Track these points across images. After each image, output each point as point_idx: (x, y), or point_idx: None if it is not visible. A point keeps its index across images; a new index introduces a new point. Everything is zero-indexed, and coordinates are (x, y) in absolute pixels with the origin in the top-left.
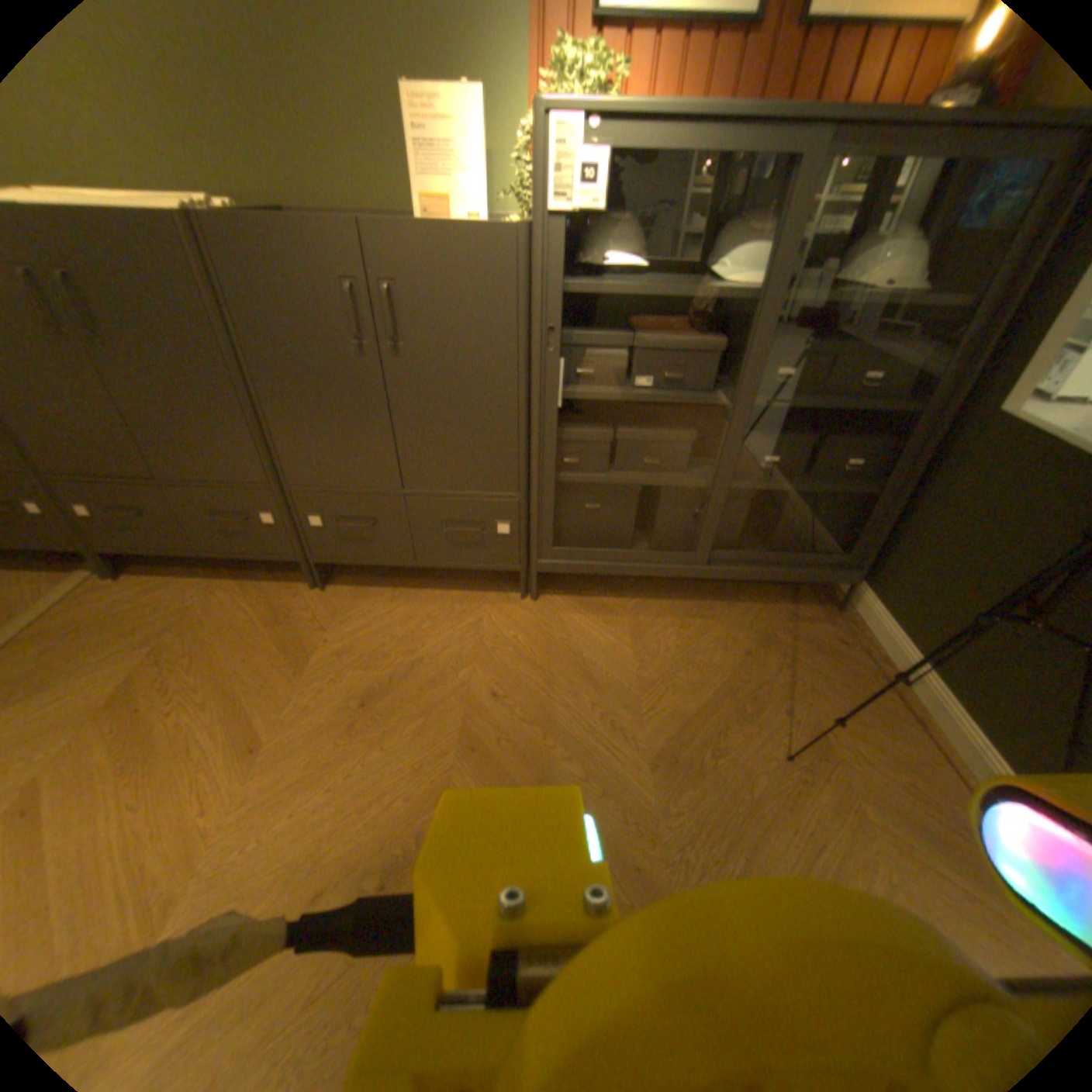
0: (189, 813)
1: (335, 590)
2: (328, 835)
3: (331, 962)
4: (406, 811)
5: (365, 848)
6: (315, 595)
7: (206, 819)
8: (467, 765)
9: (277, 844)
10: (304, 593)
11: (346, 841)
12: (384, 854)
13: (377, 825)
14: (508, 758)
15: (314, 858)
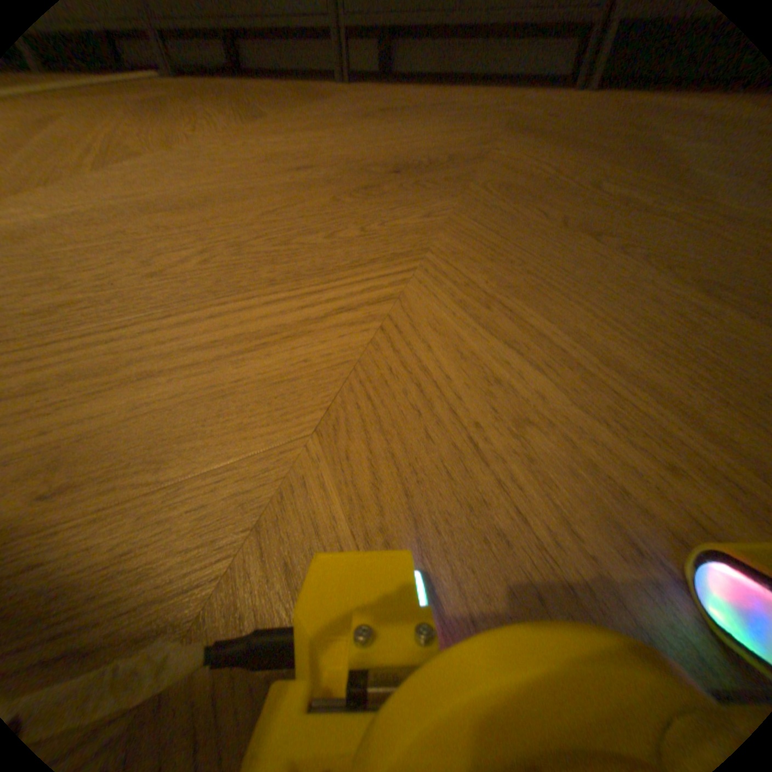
0: (180, 130)
1: (361, 83)
2: (328, 147)
3: (314, 199)
4: (435, 145)
5: (377, 155)
6: (341, 83)
7: (195, 132)
8: (524, 134)
9: (265, 146)
10: (330, 83)
11: (352, 151)
12: (404, 159)
13: (394, 148)
14: (589, 135)
15: (308, 153)
